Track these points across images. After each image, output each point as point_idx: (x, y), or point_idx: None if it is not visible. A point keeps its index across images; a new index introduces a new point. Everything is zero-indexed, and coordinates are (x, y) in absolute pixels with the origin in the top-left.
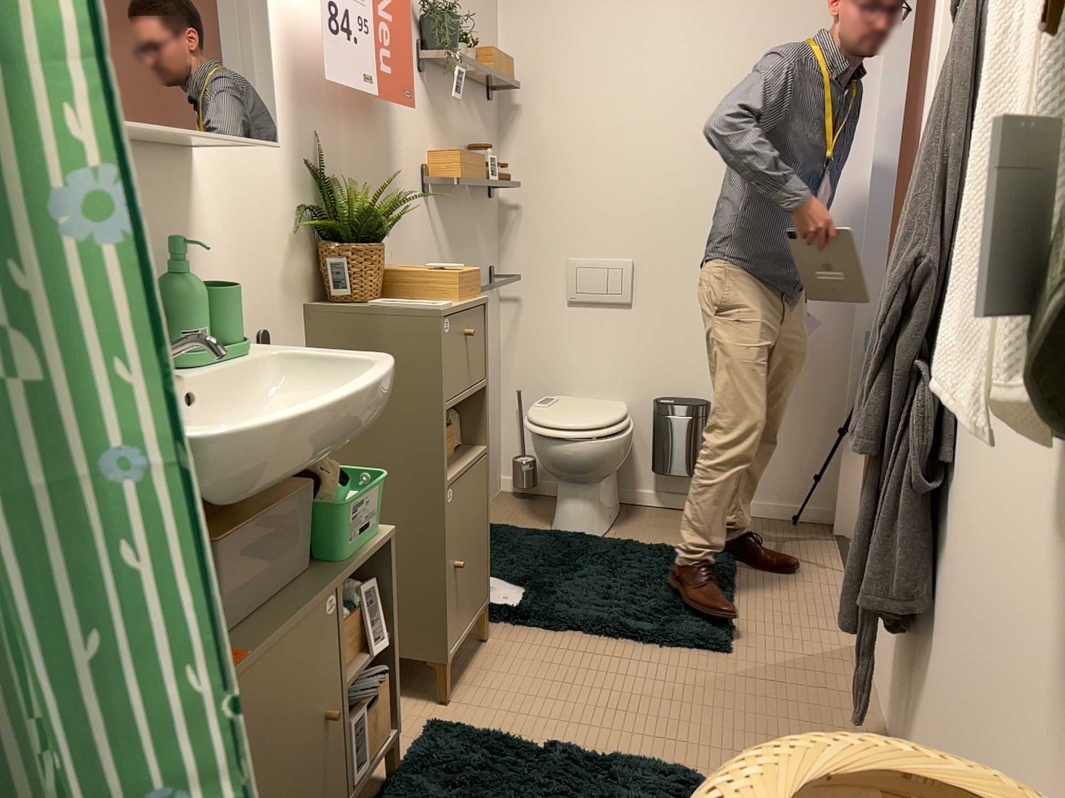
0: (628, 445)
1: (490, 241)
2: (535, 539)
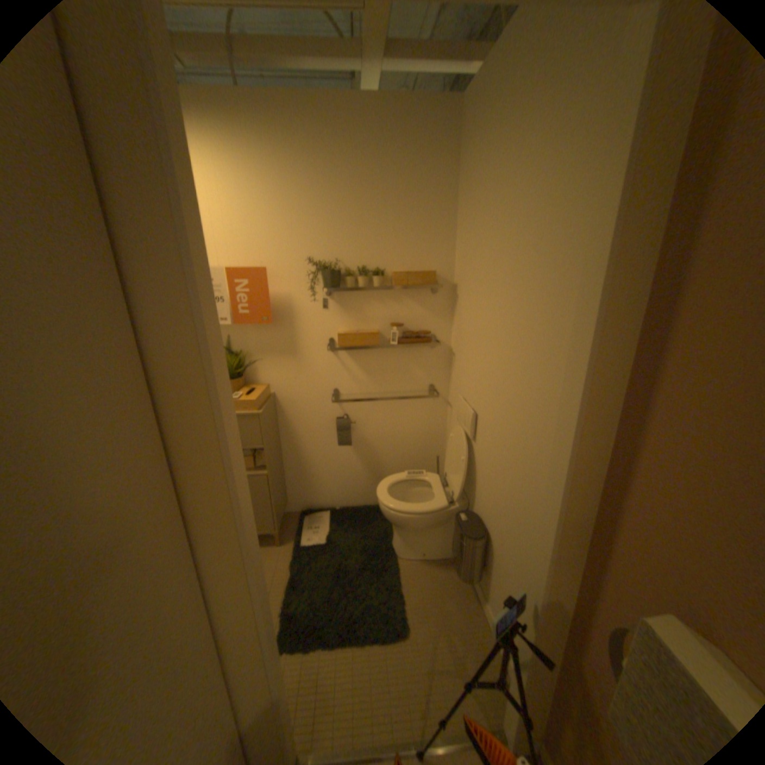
0: (407, 522)
1: (428, 370)
2: (378, 531)
